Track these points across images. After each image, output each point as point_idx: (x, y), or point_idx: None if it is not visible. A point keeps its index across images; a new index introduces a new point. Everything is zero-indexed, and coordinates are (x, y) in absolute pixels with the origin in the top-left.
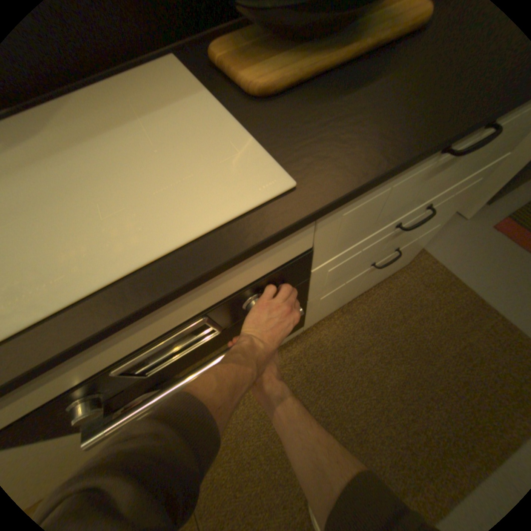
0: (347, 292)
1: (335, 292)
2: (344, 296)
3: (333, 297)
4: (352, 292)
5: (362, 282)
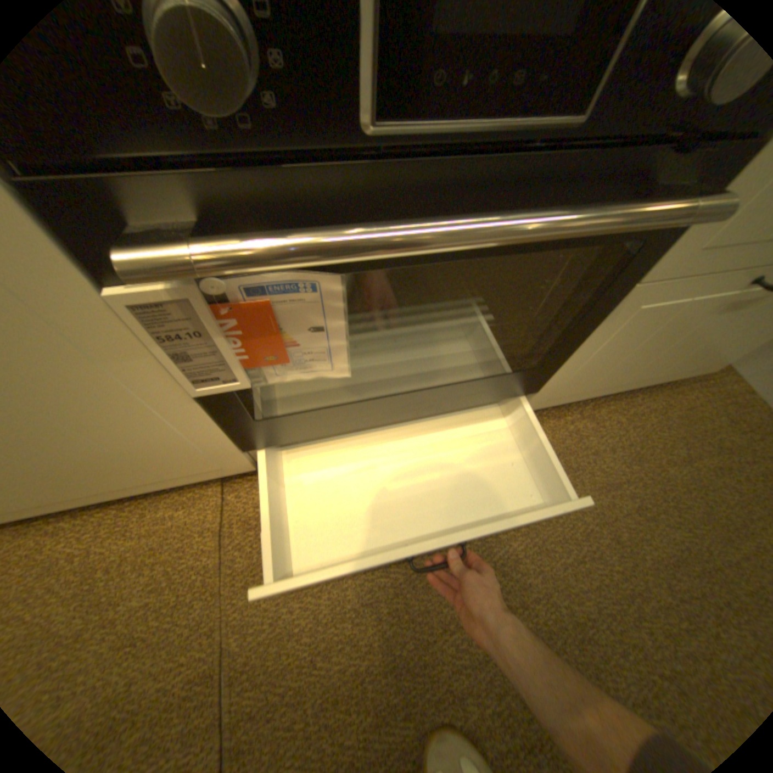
0: (655, 343)
1: (666, 310)
2: (636, 358)
3: (643, 331)
4: (651, 356)
5: (685, 337)
